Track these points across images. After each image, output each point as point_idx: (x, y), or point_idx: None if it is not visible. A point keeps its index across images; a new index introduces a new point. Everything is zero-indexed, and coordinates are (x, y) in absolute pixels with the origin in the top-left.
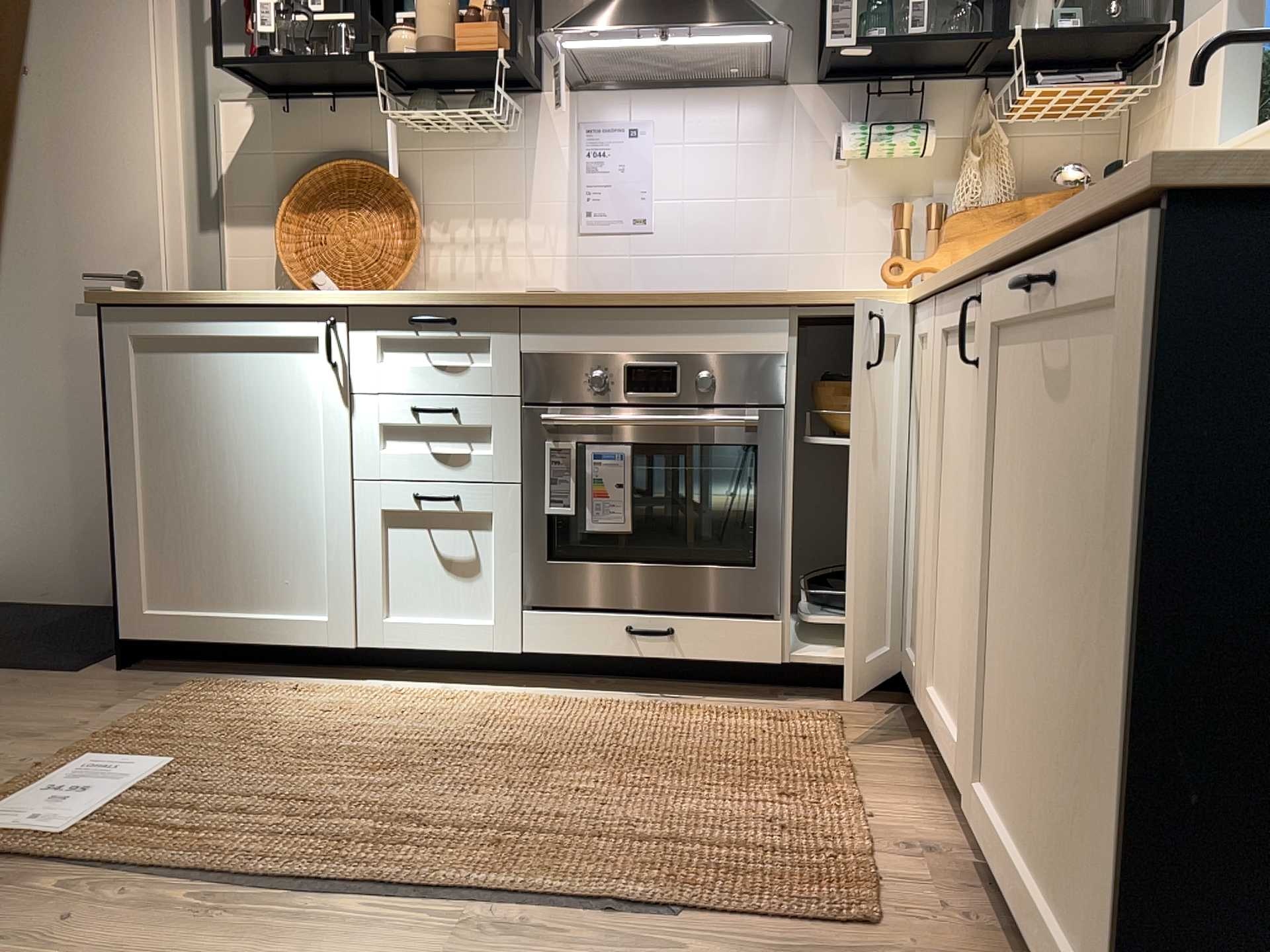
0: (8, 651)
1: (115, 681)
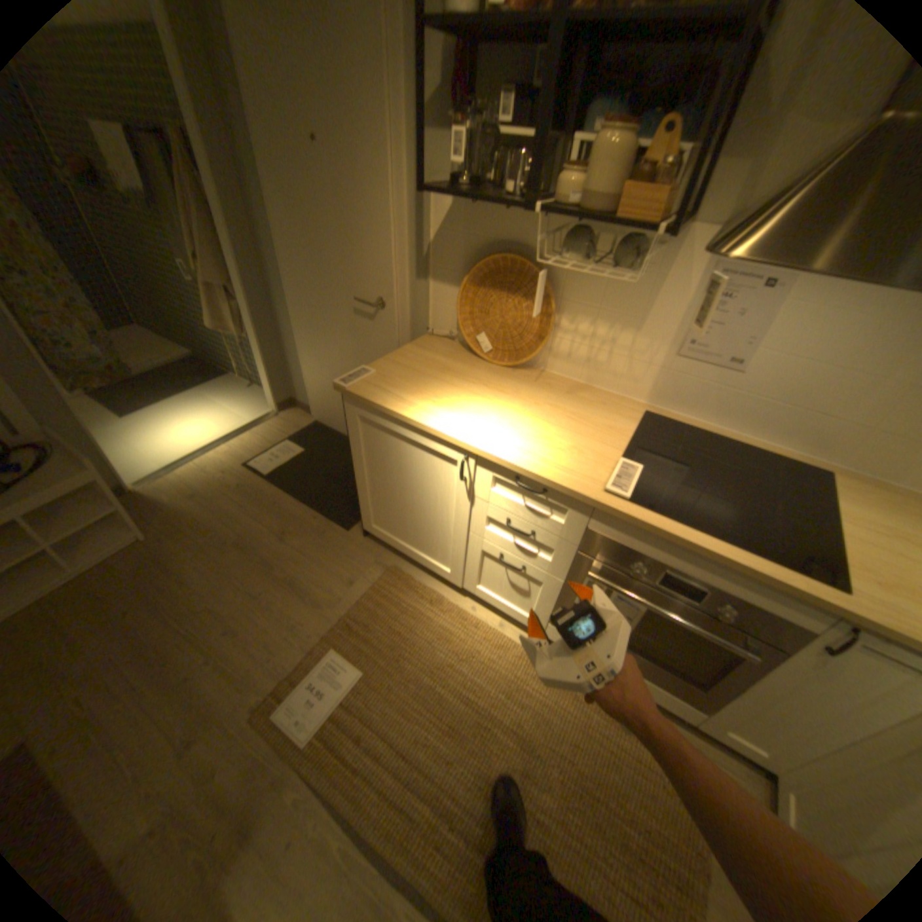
0: (327, 494)
1: (360, 548)
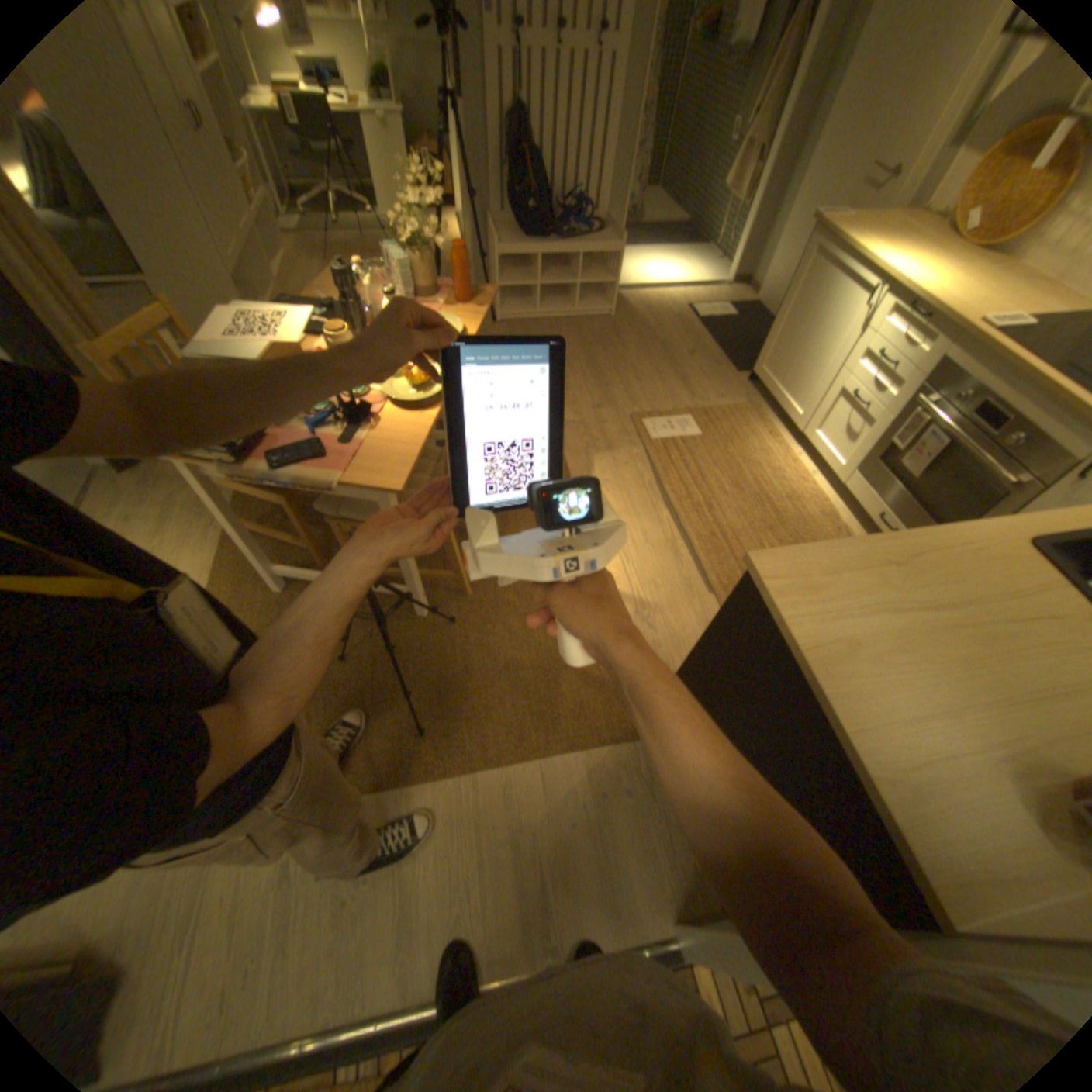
0: (735, 347)
1: (739, 386)
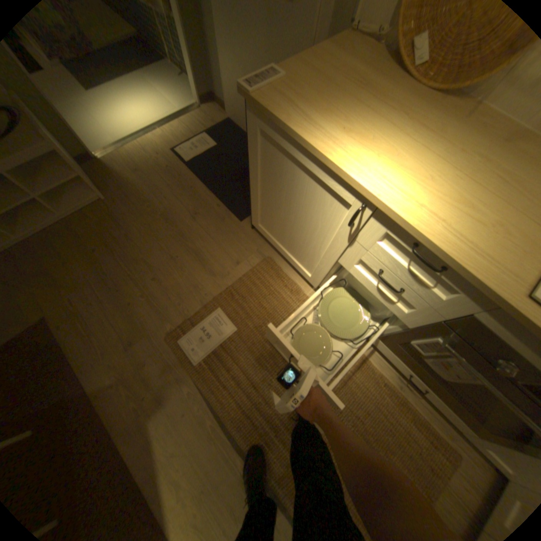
0: (230, 187)
1: (248, 237)
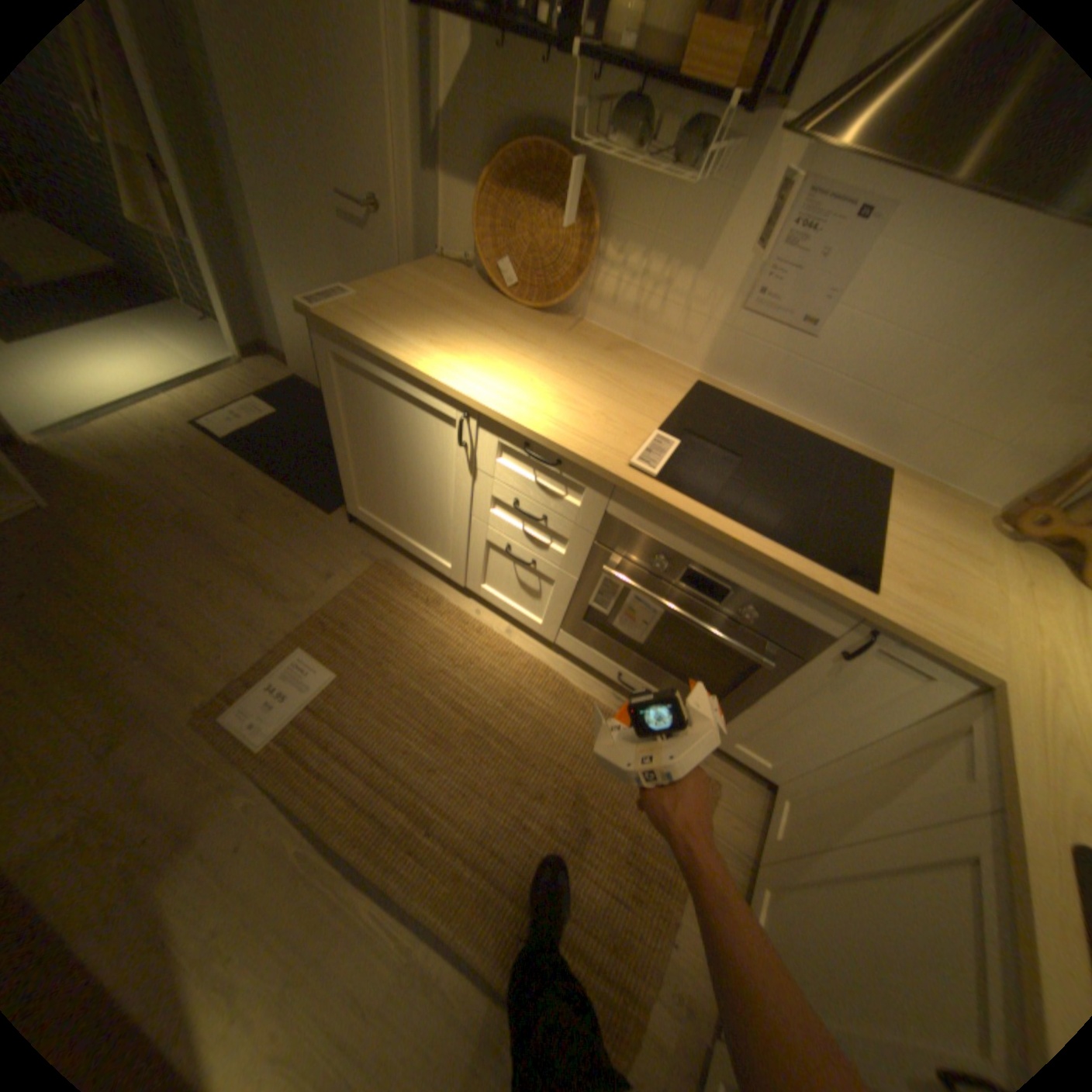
0: (303, 469)
1: (343, 537)
